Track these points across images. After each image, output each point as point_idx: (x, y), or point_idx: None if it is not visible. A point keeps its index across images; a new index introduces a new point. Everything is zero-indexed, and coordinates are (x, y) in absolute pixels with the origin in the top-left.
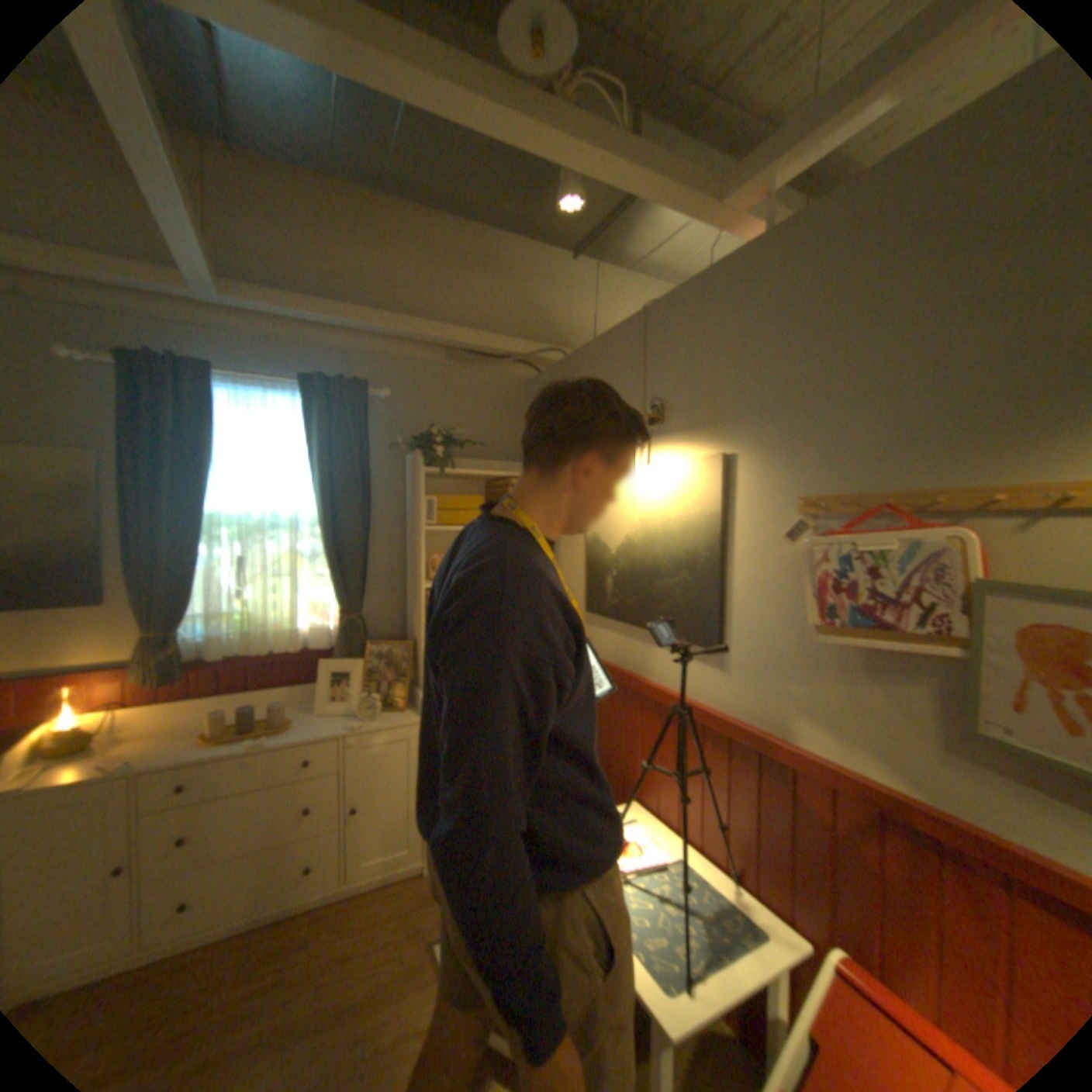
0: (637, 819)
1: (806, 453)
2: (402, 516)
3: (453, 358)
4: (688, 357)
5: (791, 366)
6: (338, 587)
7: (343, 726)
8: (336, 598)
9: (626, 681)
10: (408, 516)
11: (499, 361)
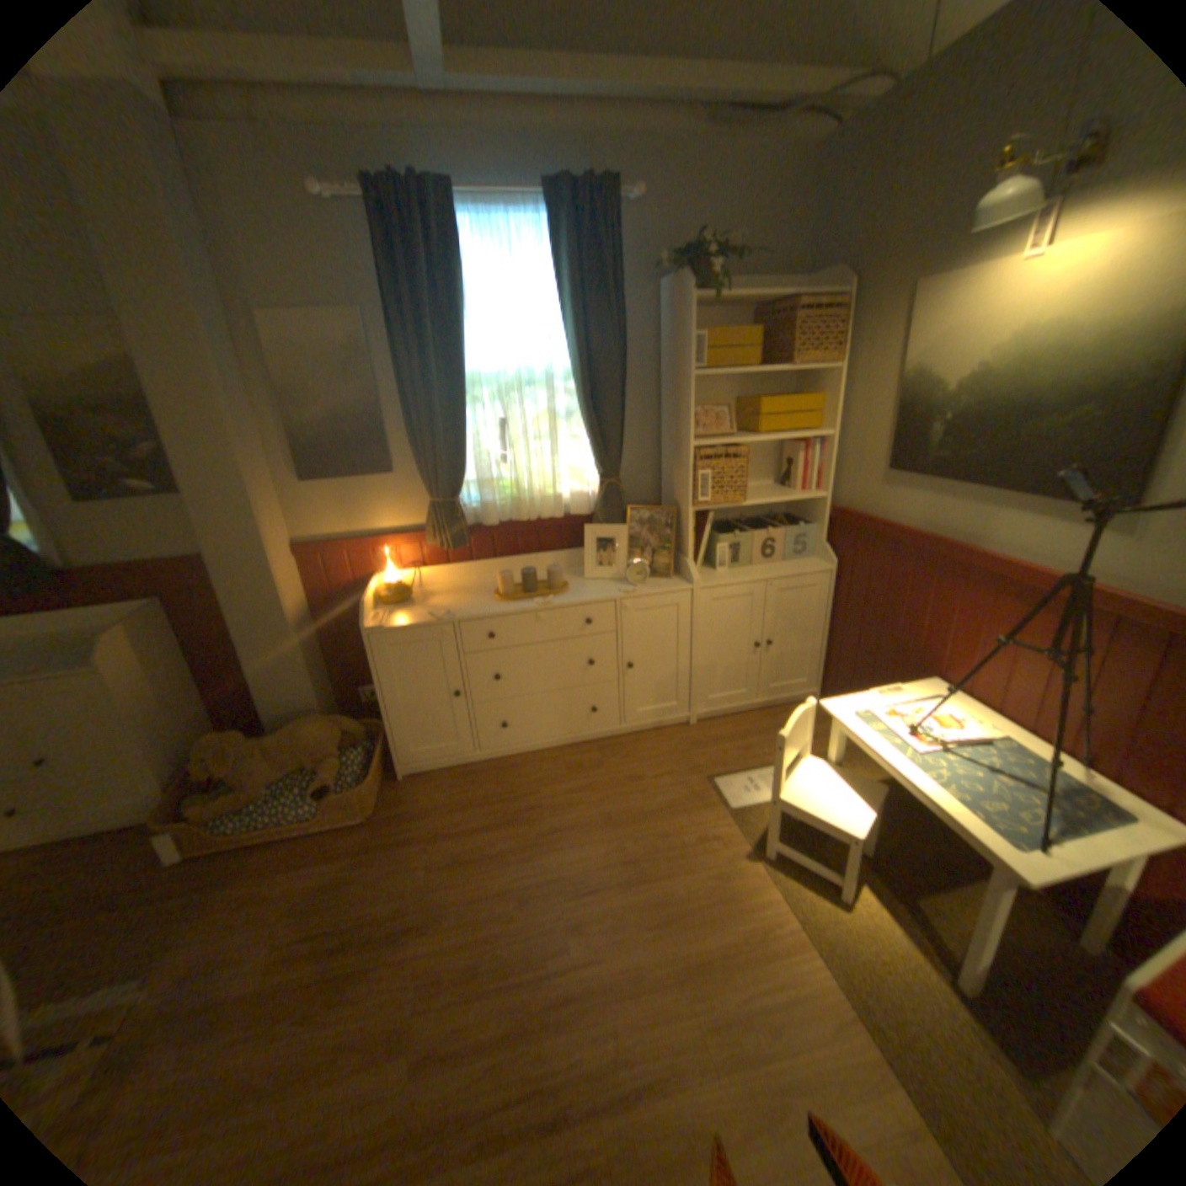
0: (942, 694)
1: None
2: (654, 361)
3: (715, 120)
4: None
5: None
6: (592, 448)
7: (614, 589)
8: (593, 460)
9: (945, 550)
10: (662, 360)
11: (775, 114)
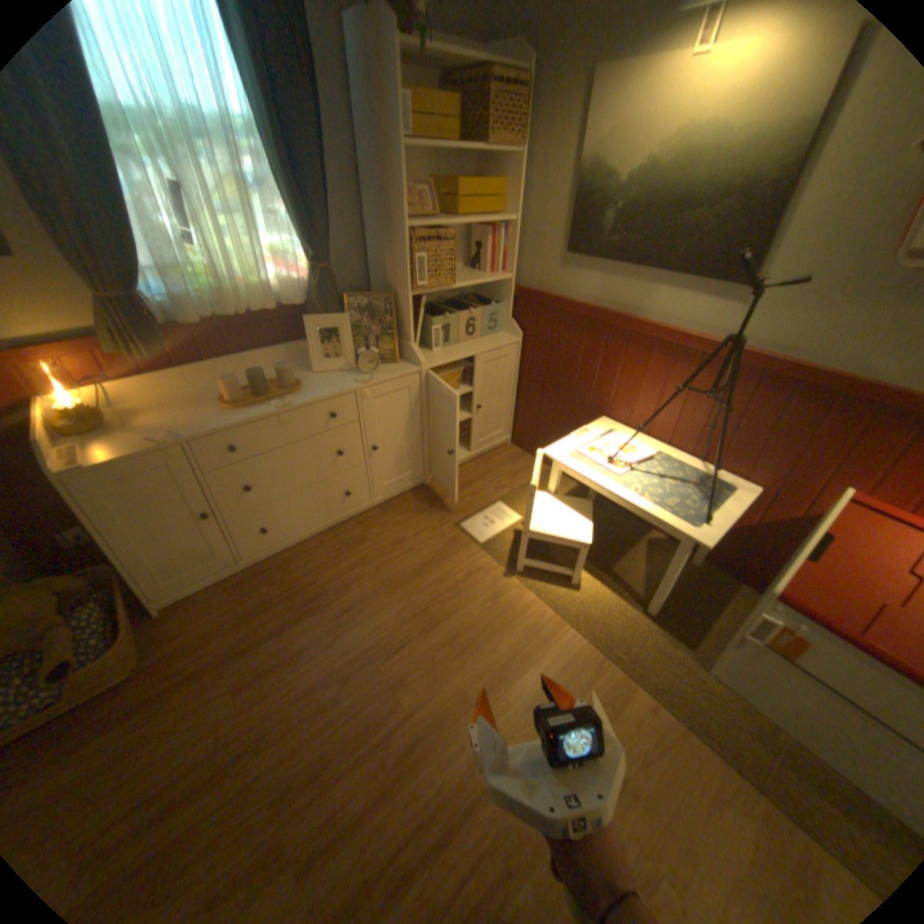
0: (610, 428)
1: None
2: (346, 124)
3: None
4: None
5: None
6: (294, 226)
7: (349, 379)
8: (301, 241)
9: (614, 320)
10: (357, 123)
11: None
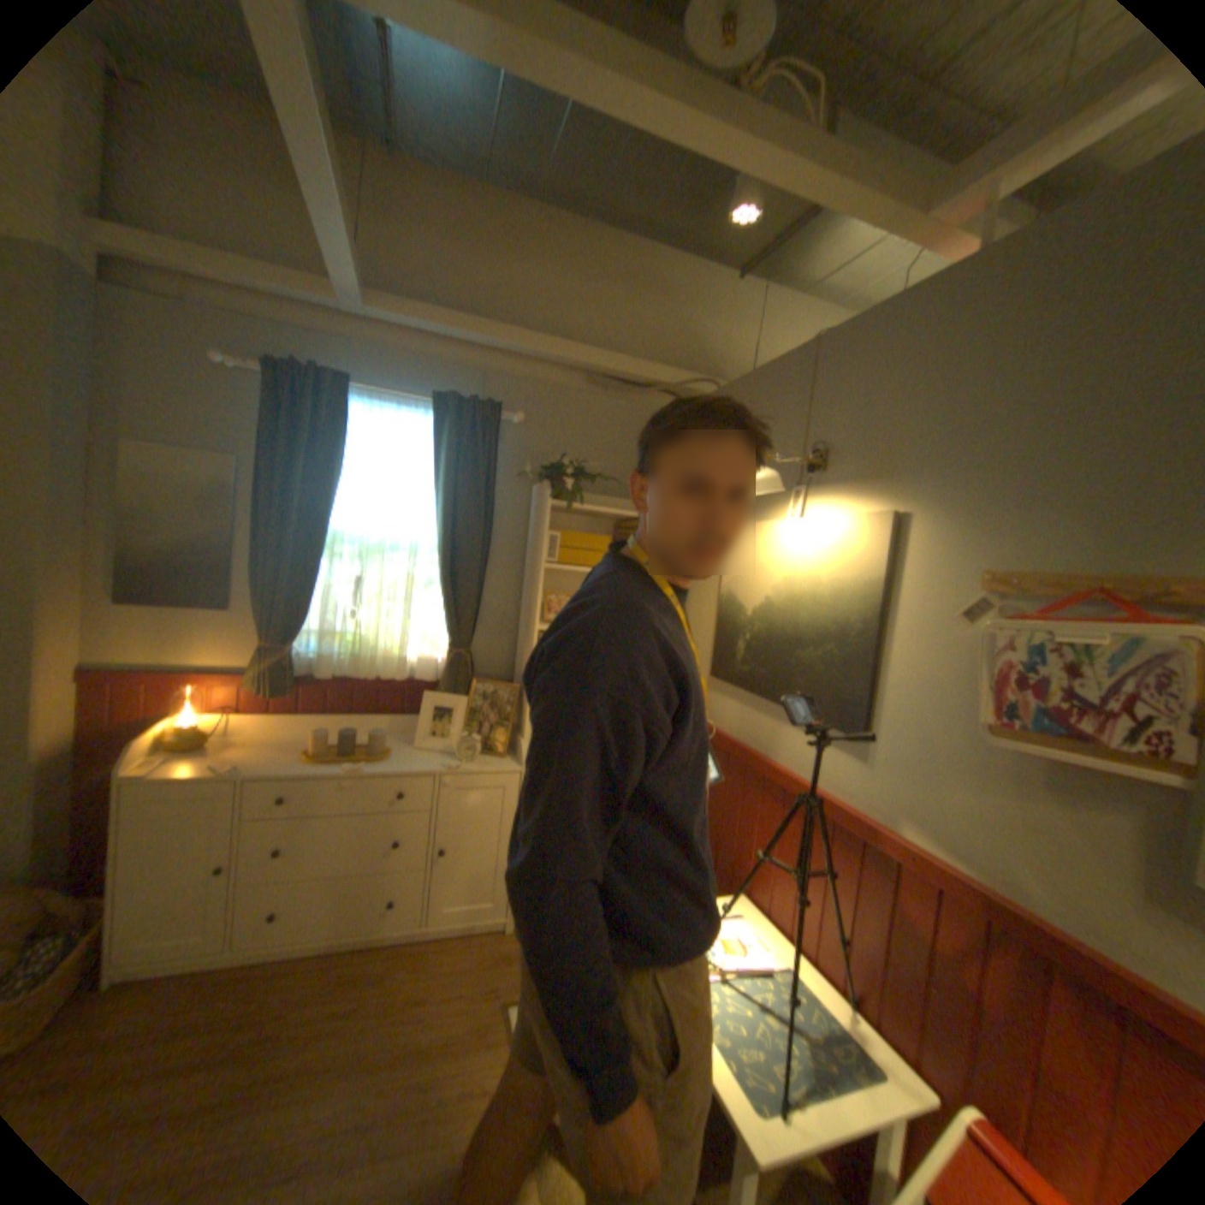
0: (743, 914)
1: (1000, 518)
2: (522, 550)
3: (593, 383)
4: (864, 395)
5: (993, 412)
6: (449, 617)
7: (440, 763)
8: (446, 629)
9: (747, 759)
10: (528, 551)
11: (642, 389)
